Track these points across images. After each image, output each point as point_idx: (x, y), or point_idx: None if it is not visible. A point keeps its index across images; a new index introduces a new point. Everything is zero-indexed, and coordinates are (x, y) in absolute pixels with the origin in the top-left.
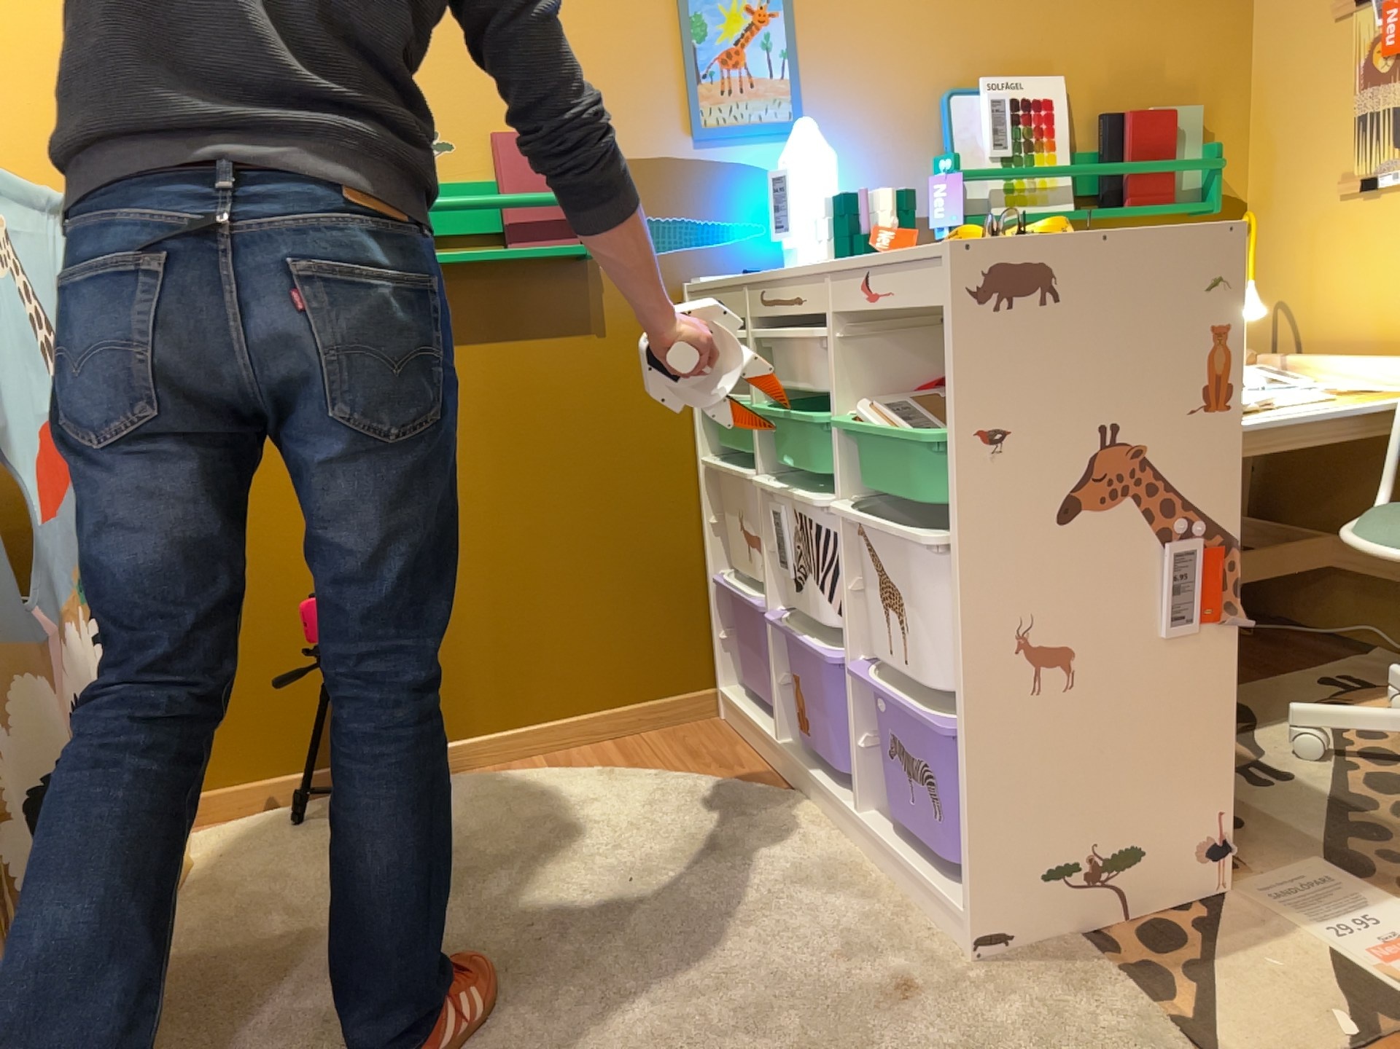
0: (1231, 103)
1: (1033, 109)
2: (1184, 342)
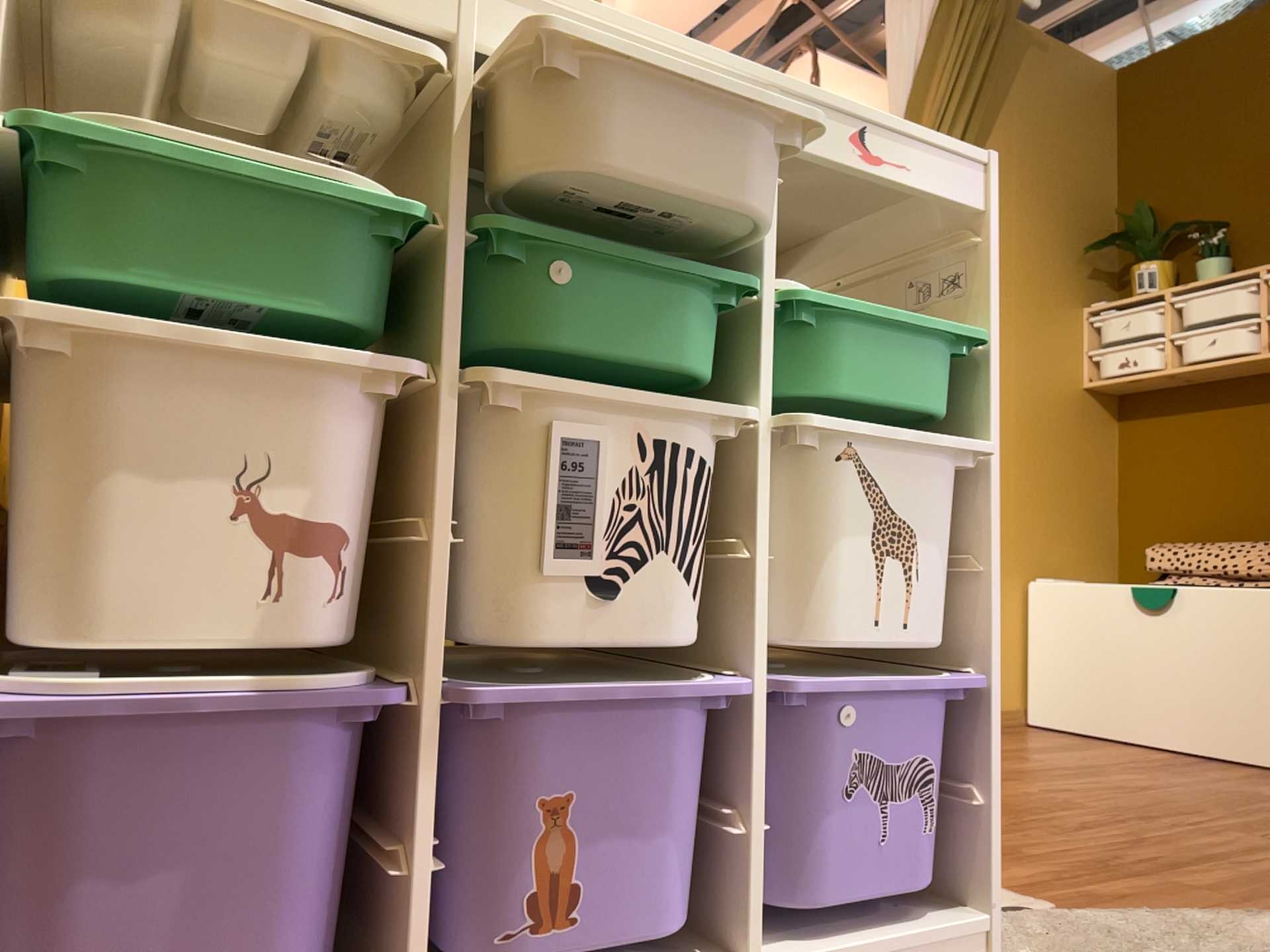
0: None
1: None
2: None
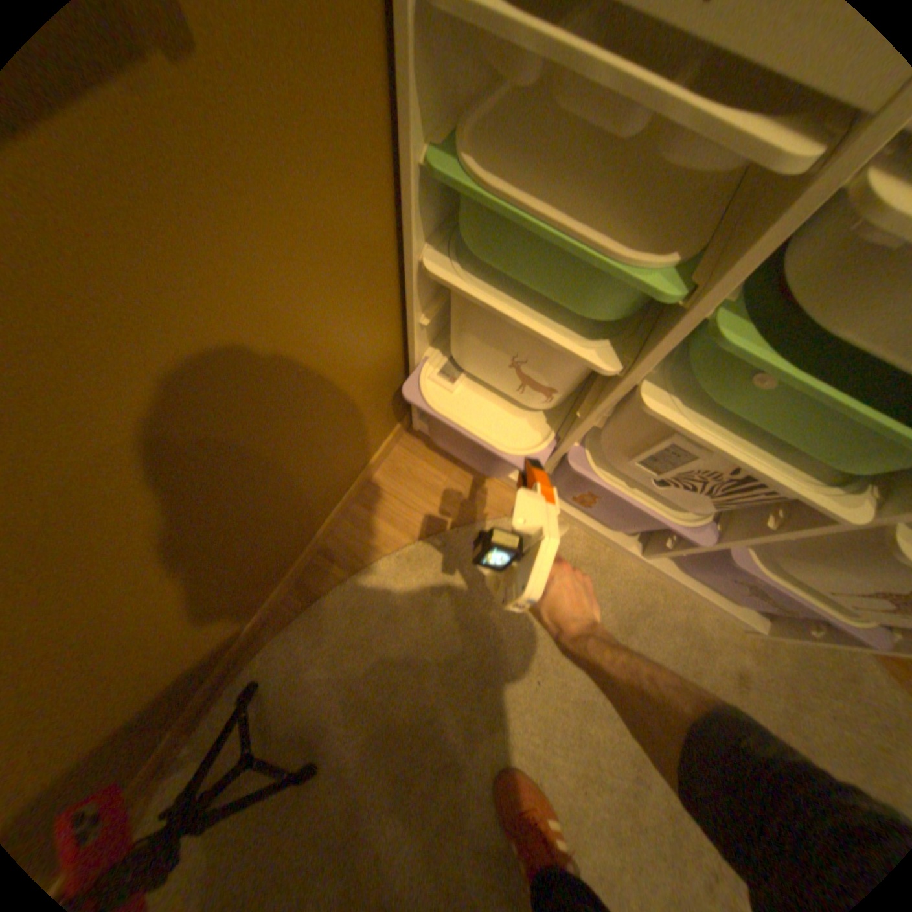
0: None
1: None
2: None
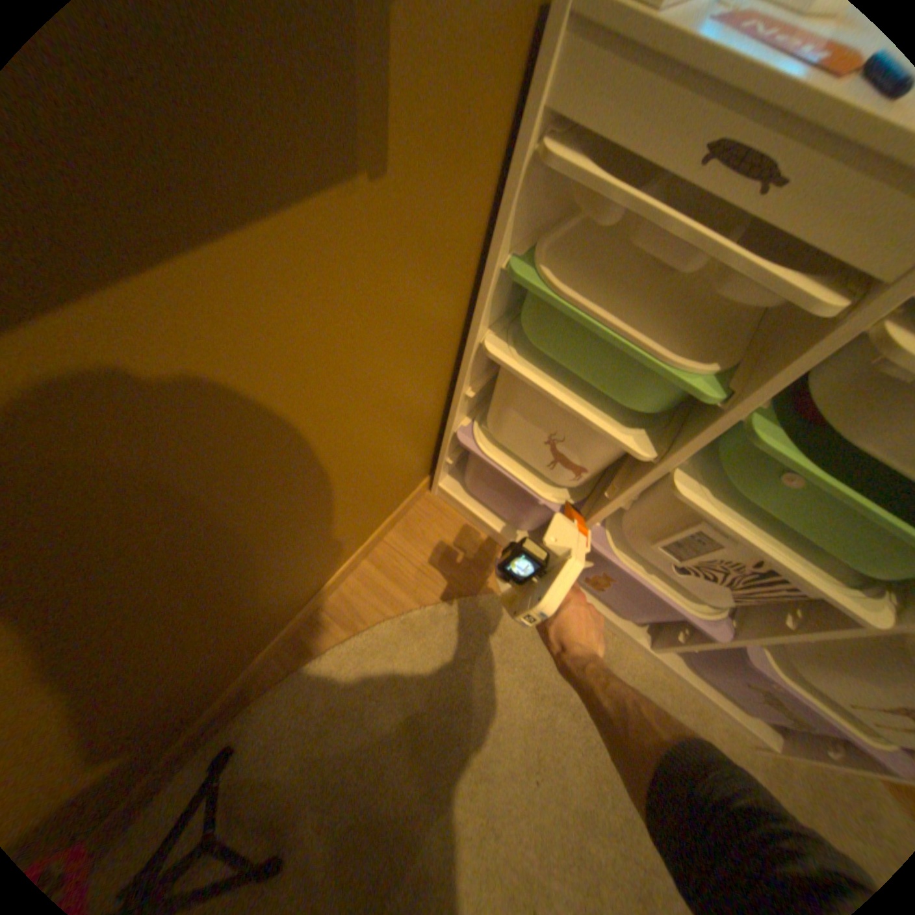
0: None
1: None
2: None
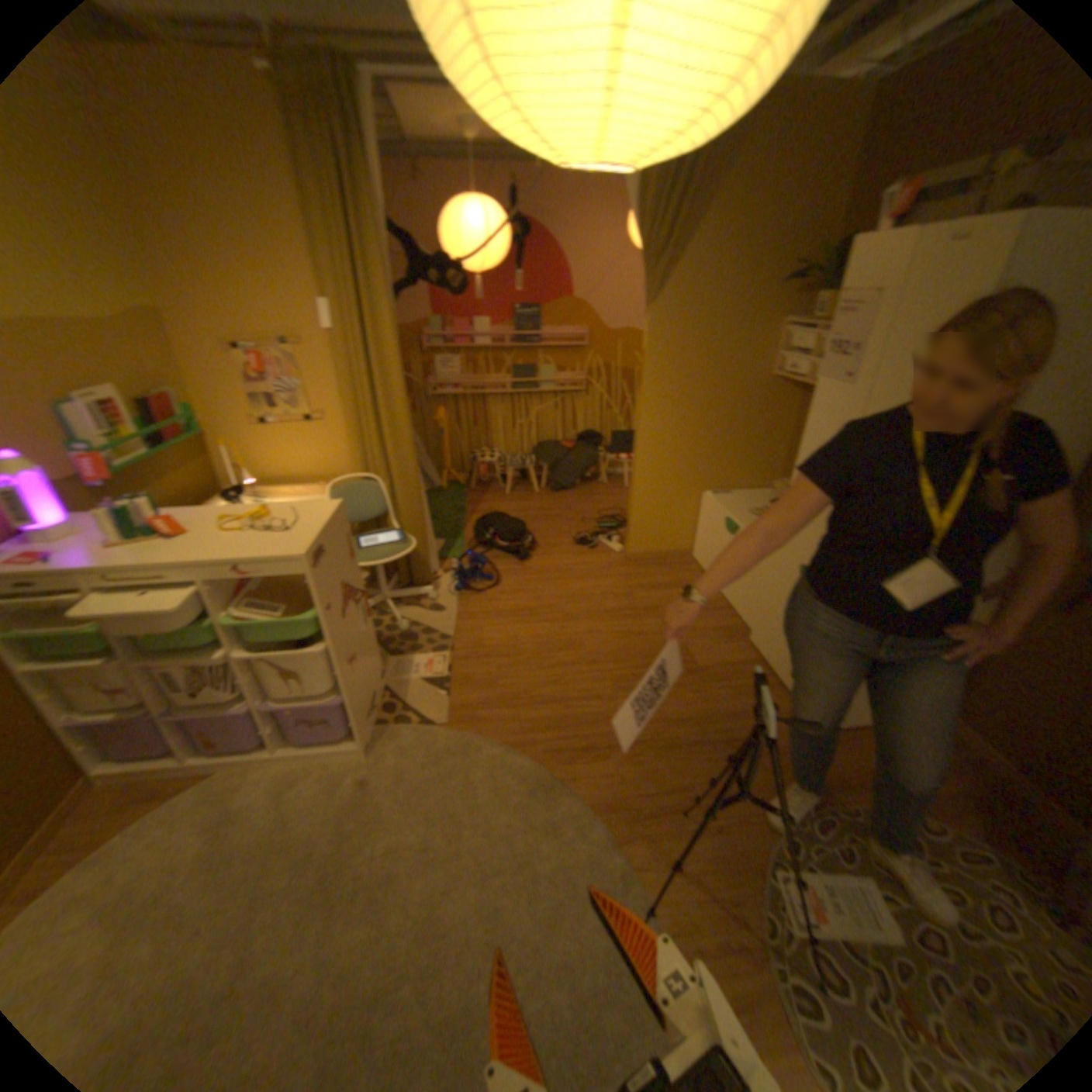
0: (175, 380)
1: (103, 405)
2: (343, 545)
